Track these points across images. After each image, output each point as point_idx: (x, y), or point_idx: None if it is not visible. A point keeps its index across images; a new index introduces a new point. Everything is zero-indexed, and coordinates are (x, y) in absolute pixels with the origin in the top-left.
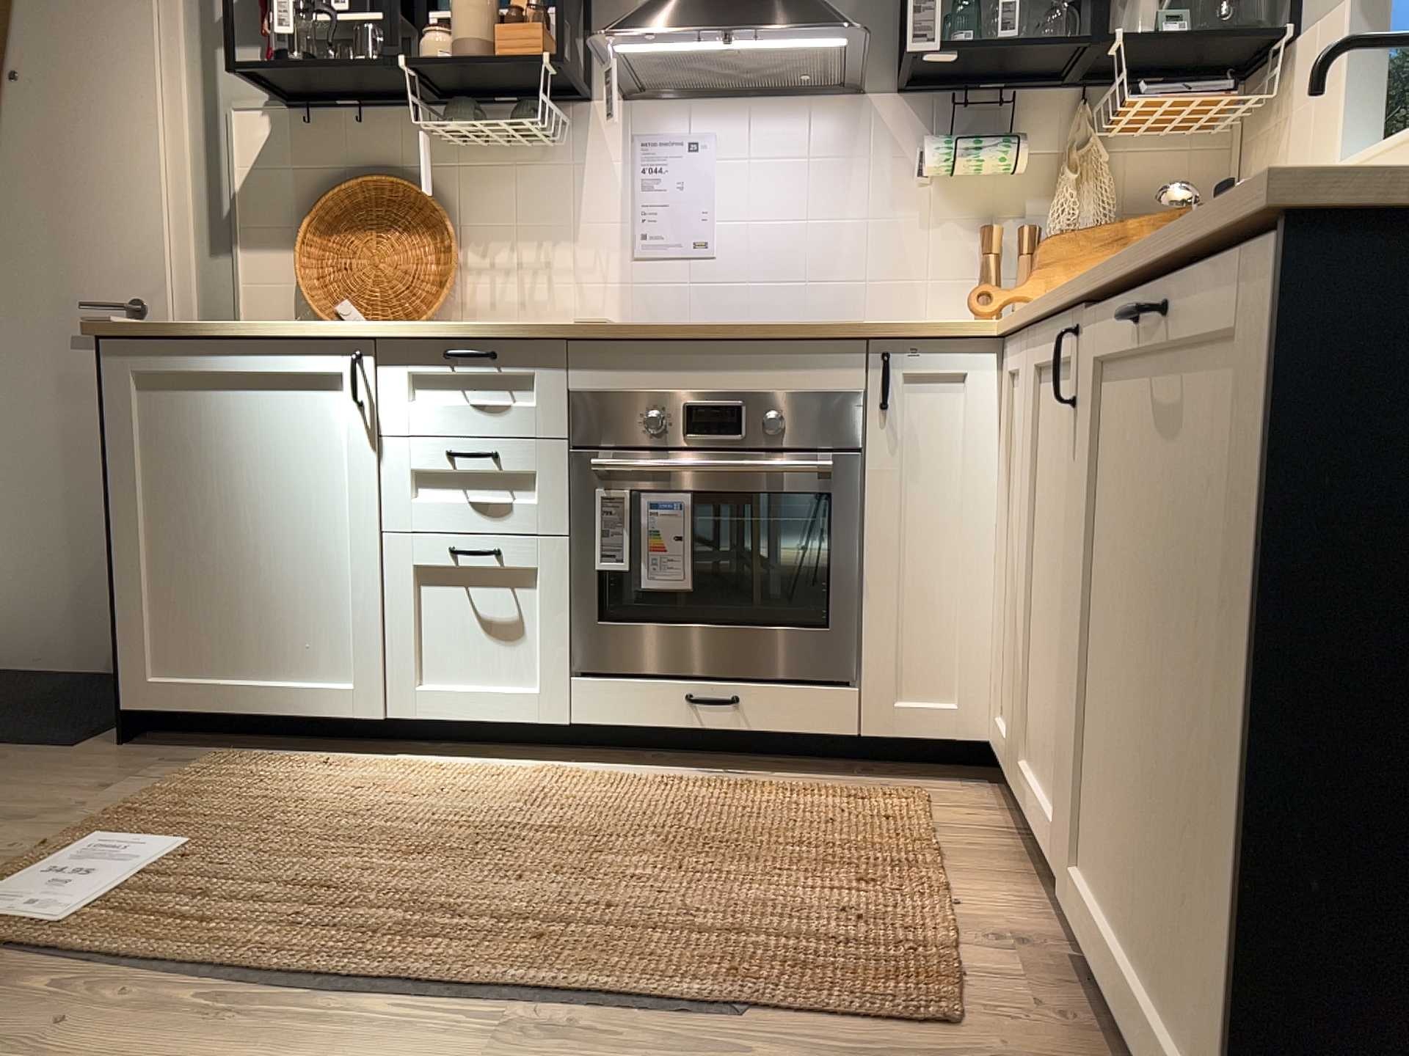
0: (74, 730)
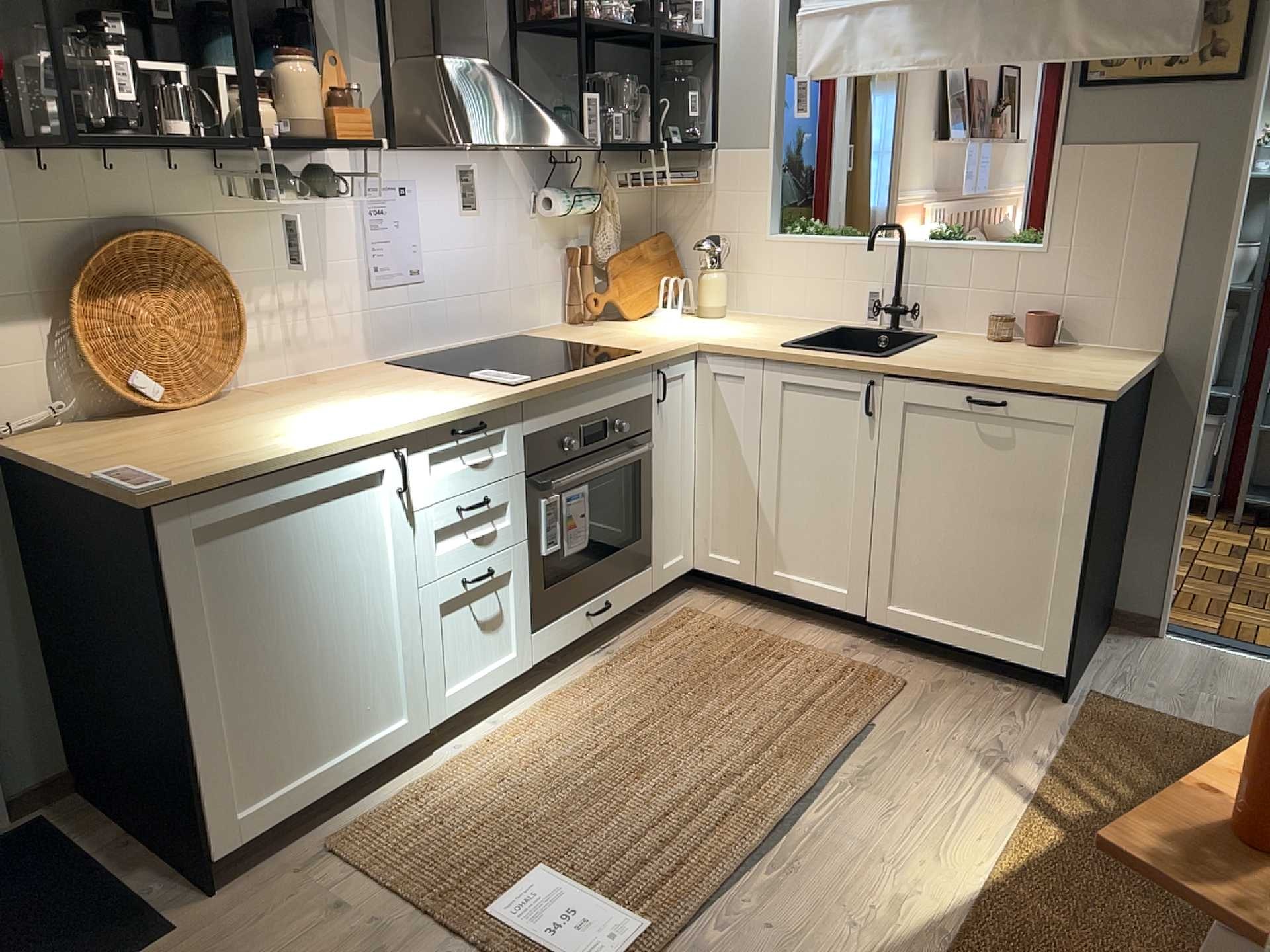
0: (113, 926)
